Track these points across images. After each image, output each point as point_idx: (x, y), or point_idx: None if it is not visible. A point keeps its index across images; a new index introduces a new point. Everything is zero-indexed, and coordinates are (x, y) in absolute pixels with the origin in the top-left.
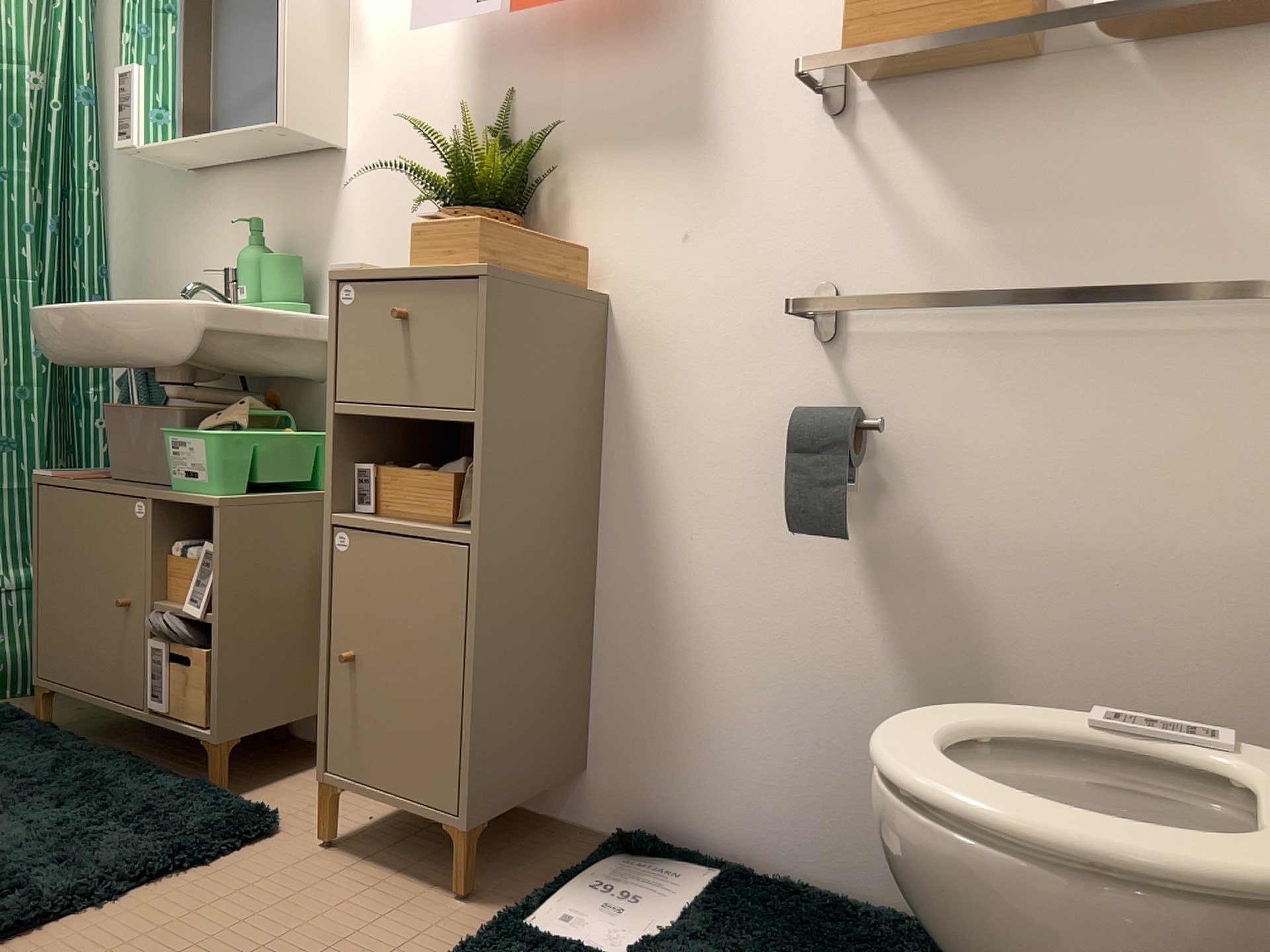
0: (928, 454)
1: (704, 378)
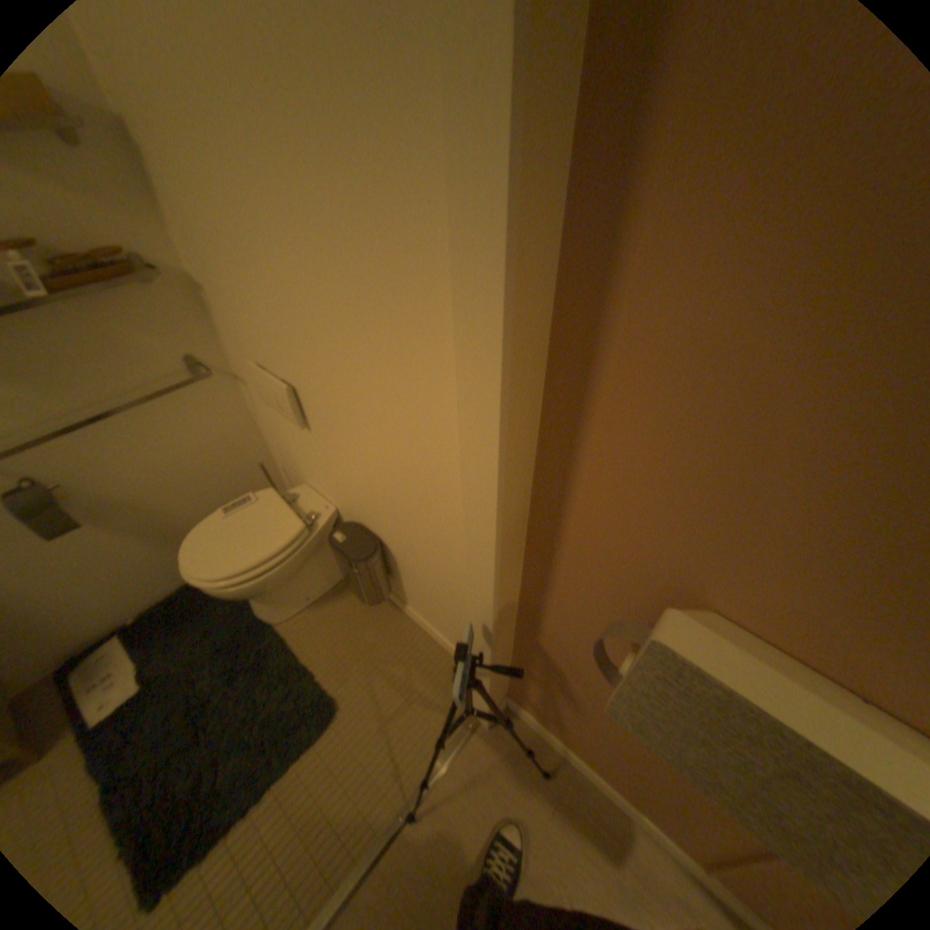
0: (75, 476)
1: None
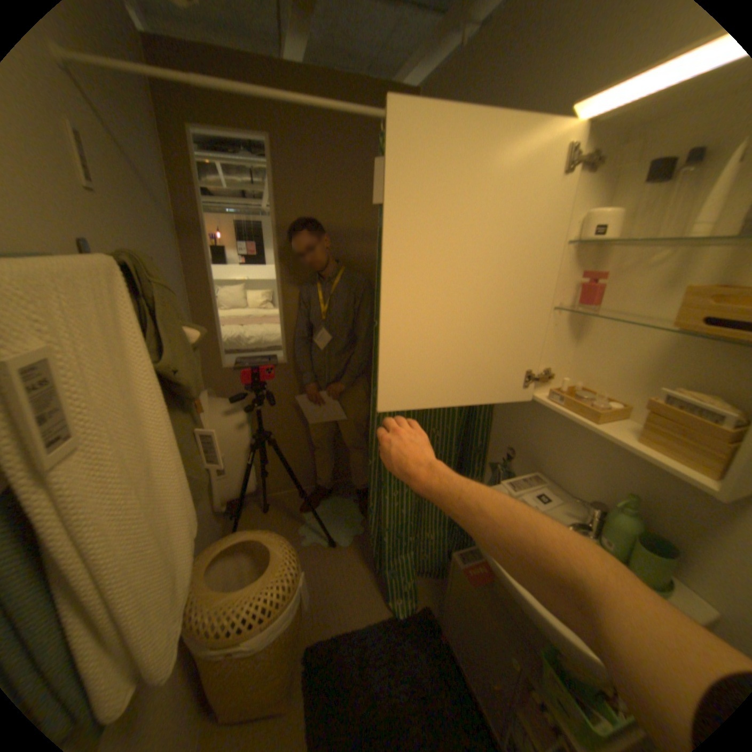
0: None
1: None
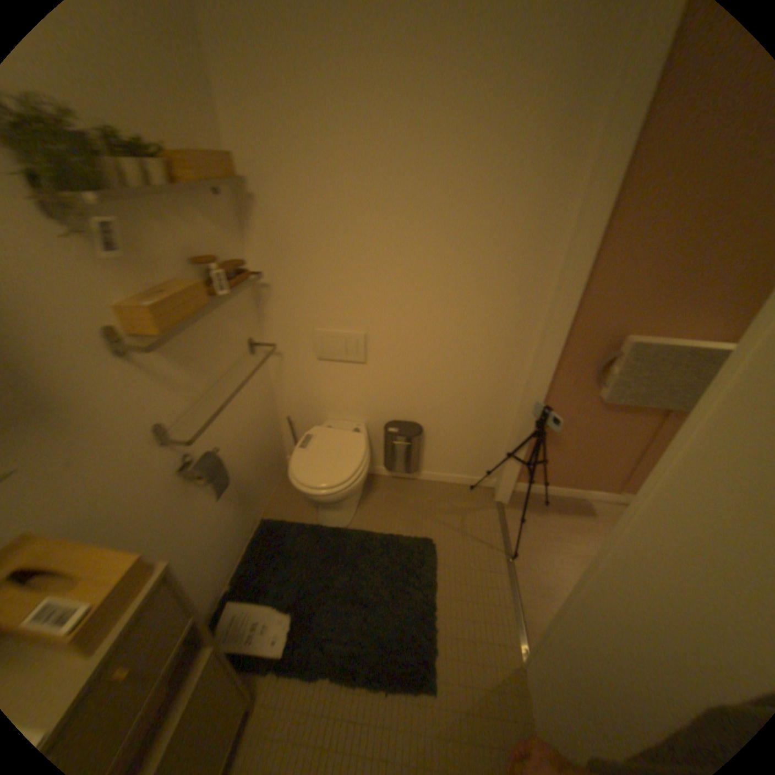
0: (207, 446)
1: (124, 507)
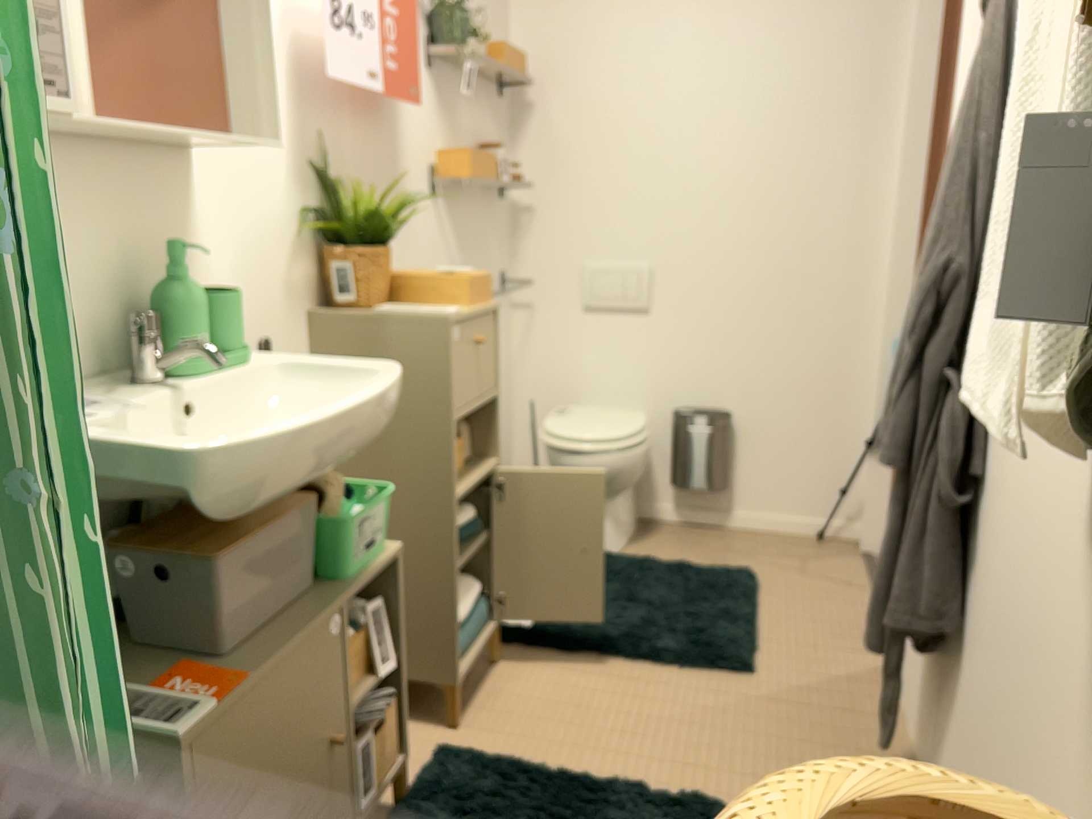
0: None
1: None
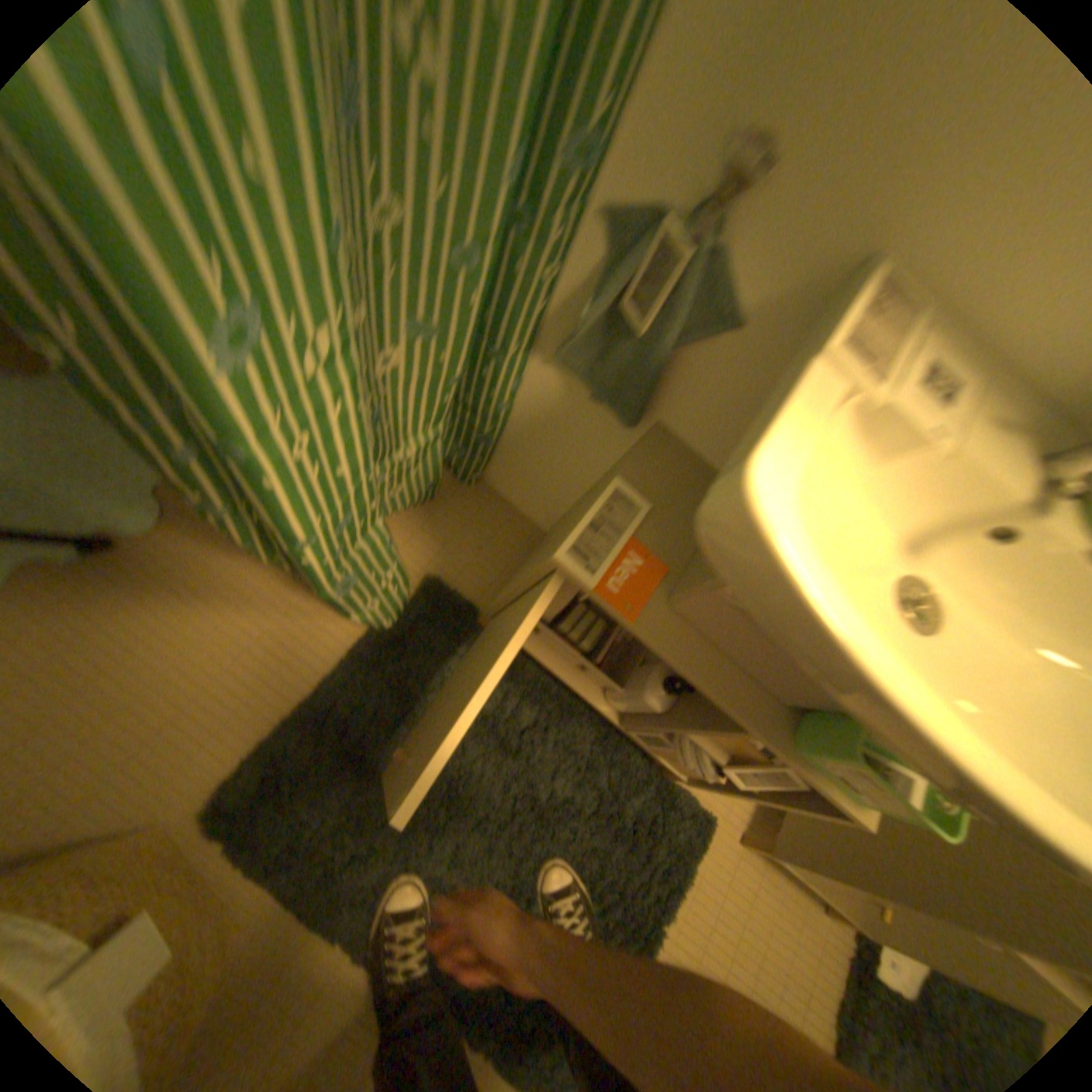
0: None
1: None
